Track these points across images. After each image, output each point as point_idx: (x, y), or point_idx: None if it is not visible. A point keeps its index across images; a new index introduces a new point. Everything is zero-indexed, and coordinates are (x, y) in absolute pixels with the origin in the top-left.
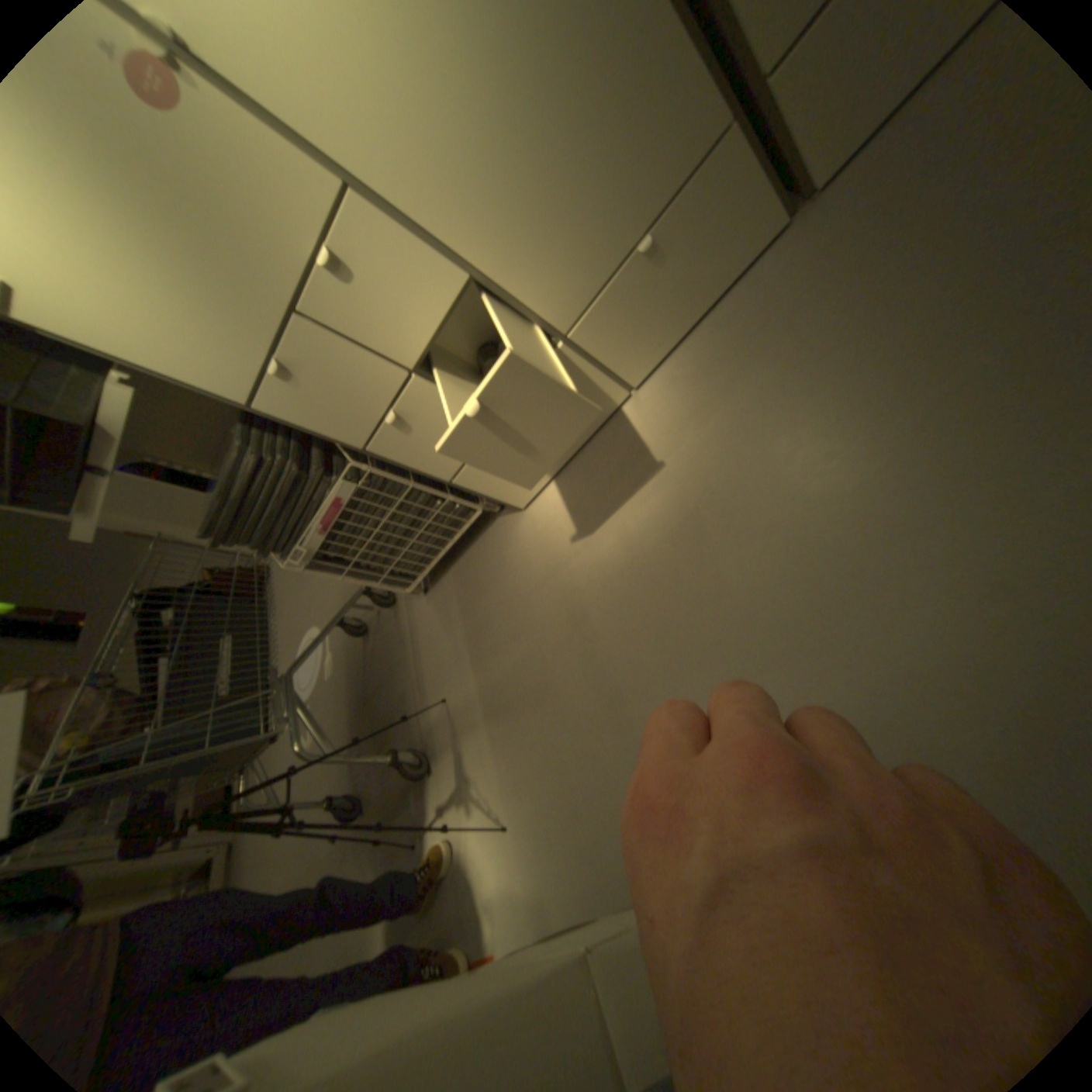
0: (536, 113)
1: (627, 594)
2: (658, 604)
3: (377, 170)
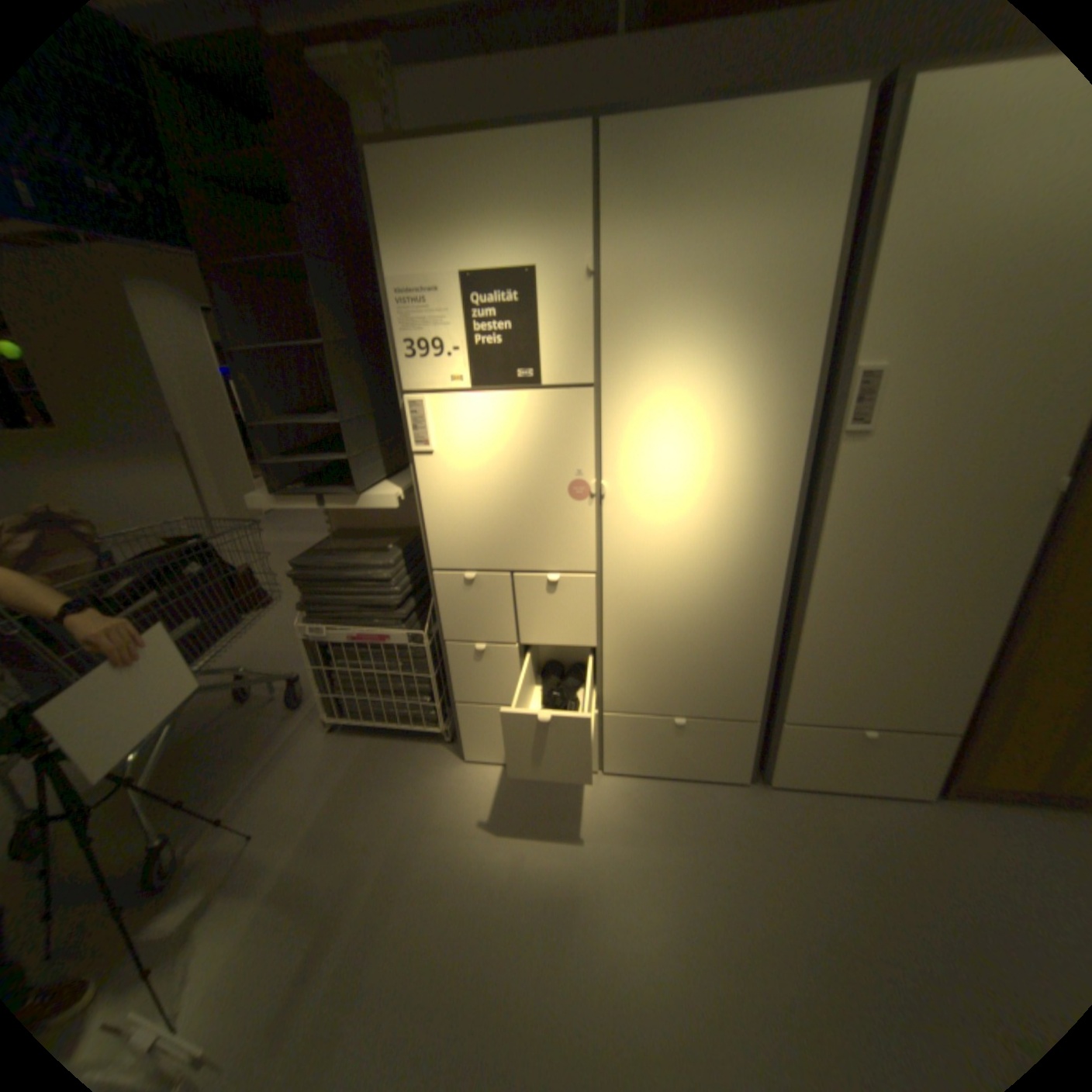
0: (688, 636)
1: (481, 910)
2: (496, 944)
3: (612, 583)
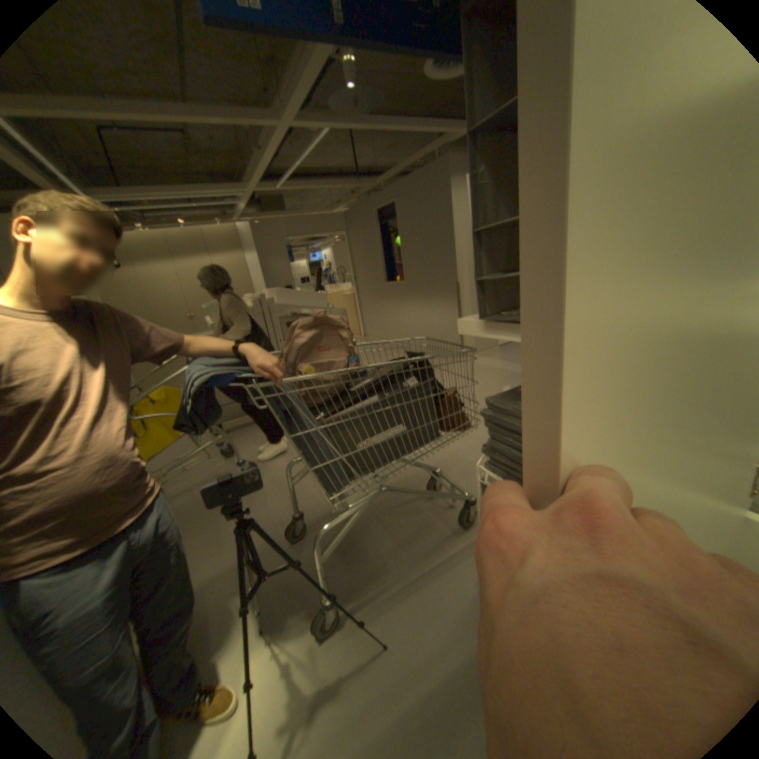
0: None
1: None
2: None
3: None
